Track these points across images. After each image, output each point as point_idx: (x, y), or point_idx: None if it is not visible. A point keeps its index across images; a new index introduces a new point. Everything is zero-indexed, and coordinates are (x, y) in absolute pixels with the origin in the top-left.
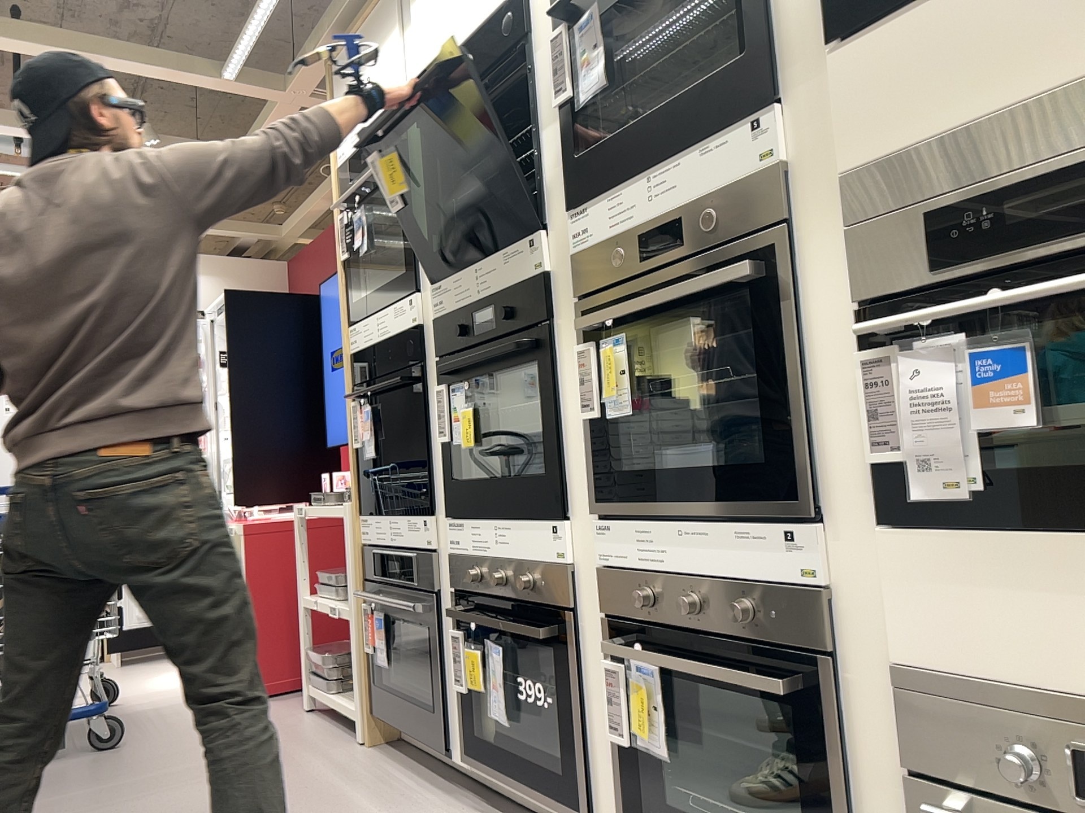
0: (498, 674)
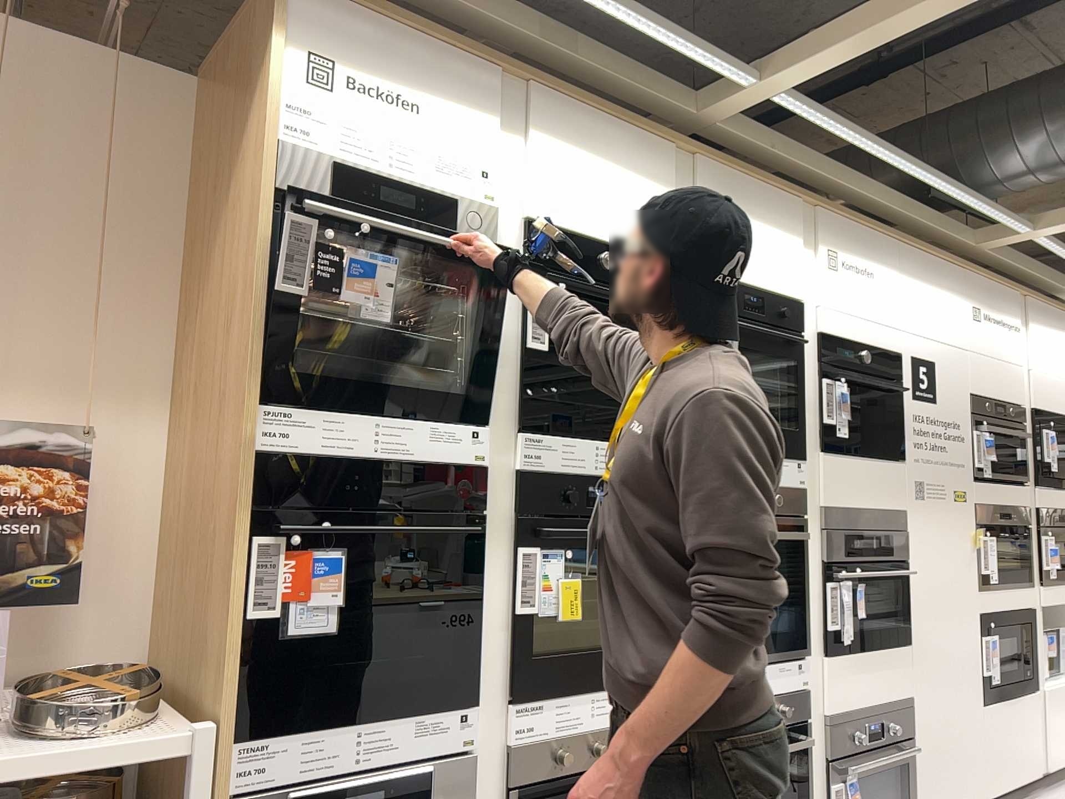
0: None
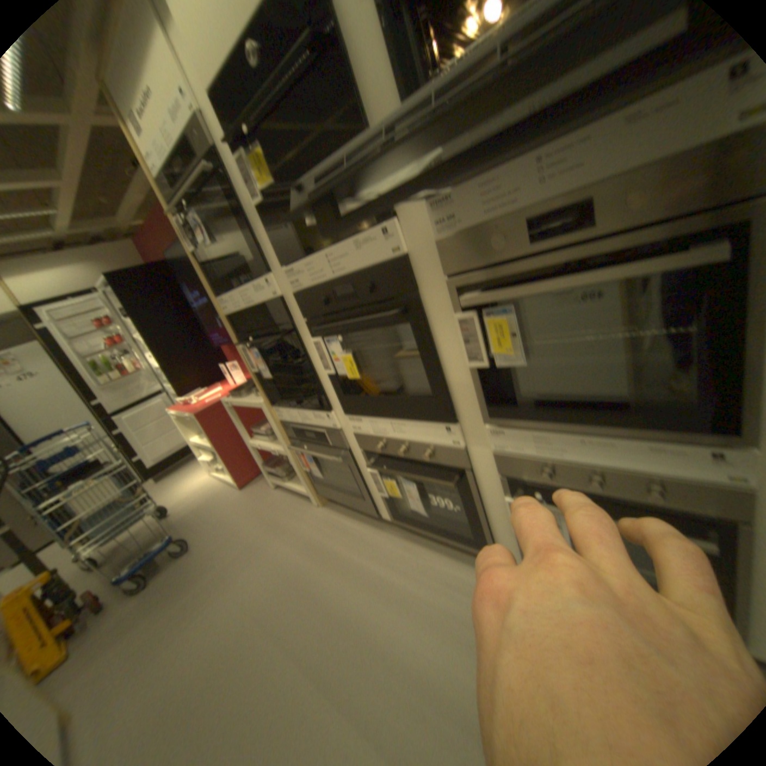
0: (415, 495)
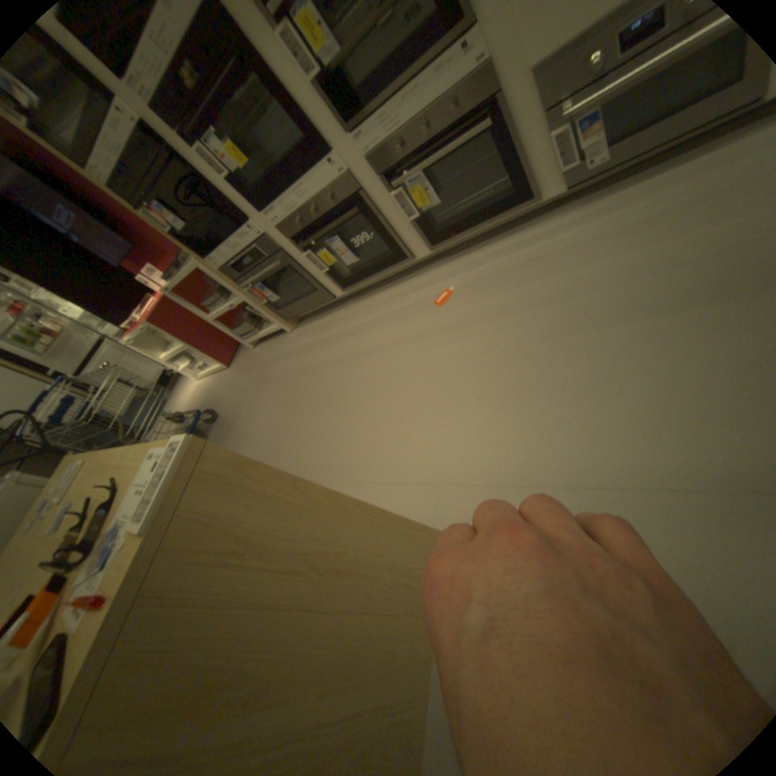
0: (341, 246)
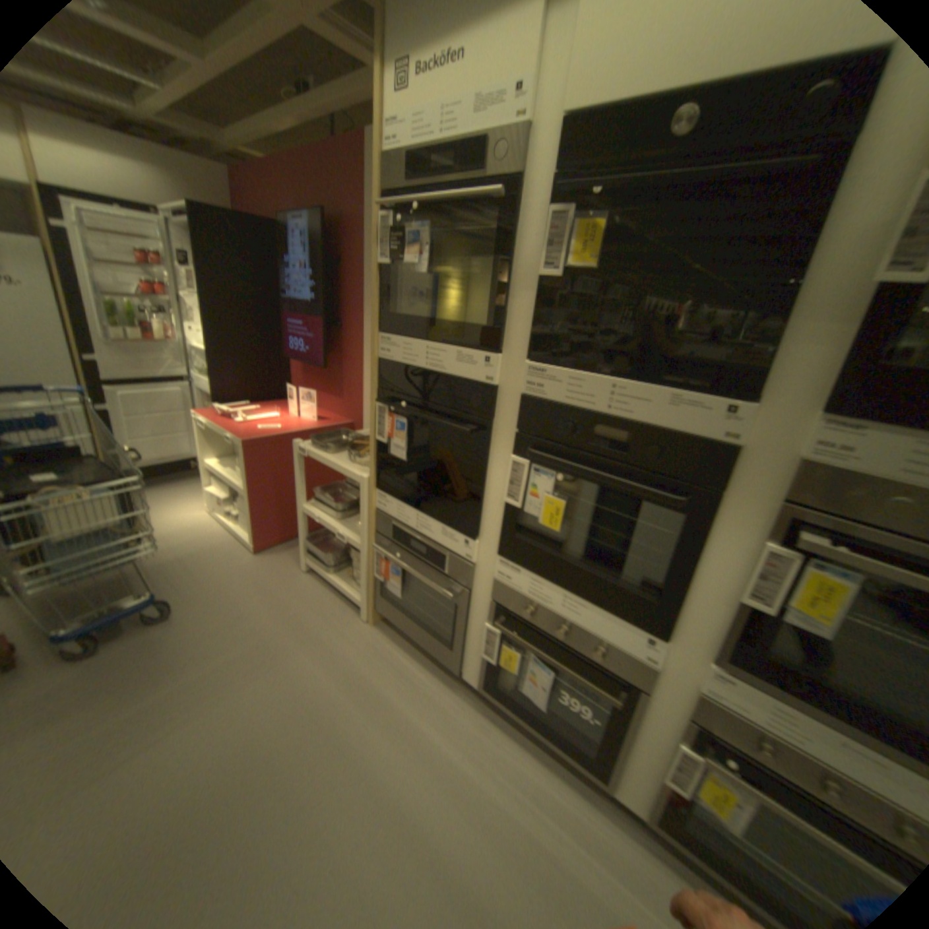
0: (543, 682)
